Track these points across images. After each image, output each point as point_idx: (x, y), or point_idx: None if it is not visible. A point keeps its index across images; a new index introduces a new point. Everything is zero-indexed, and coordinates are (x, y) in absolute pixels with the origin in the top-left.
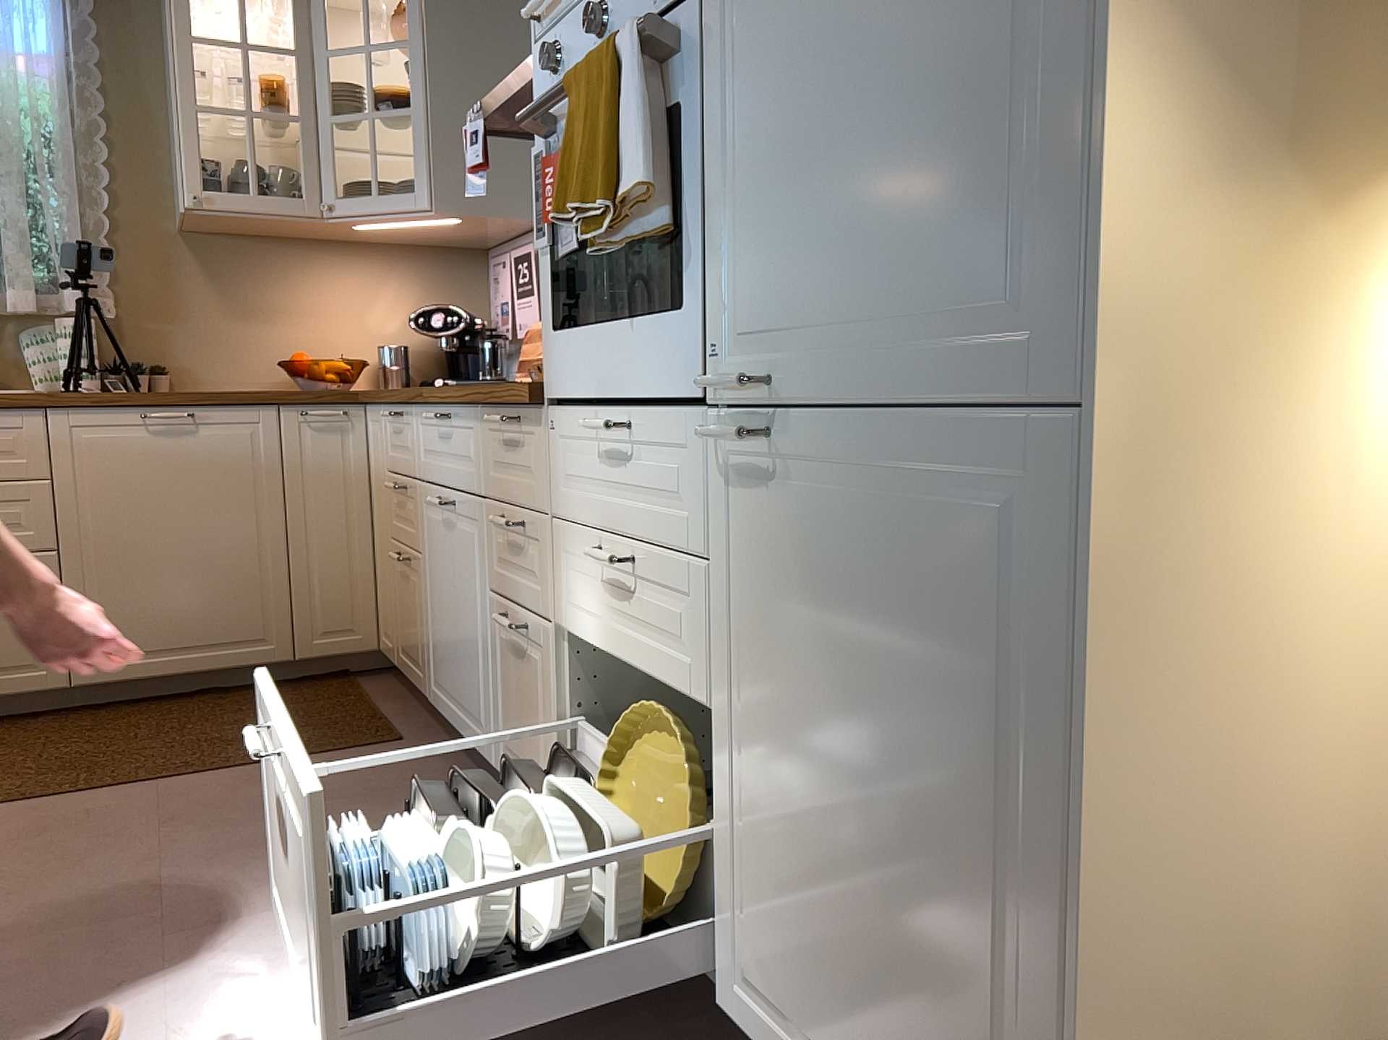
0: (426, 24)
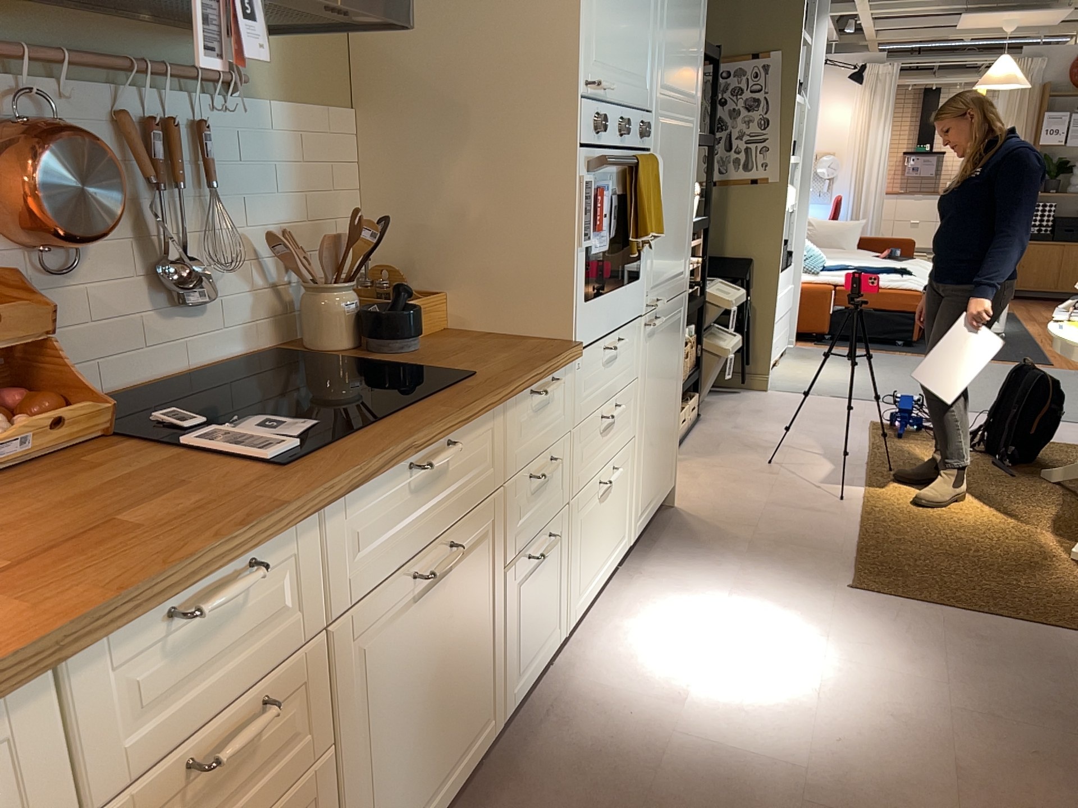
0: None
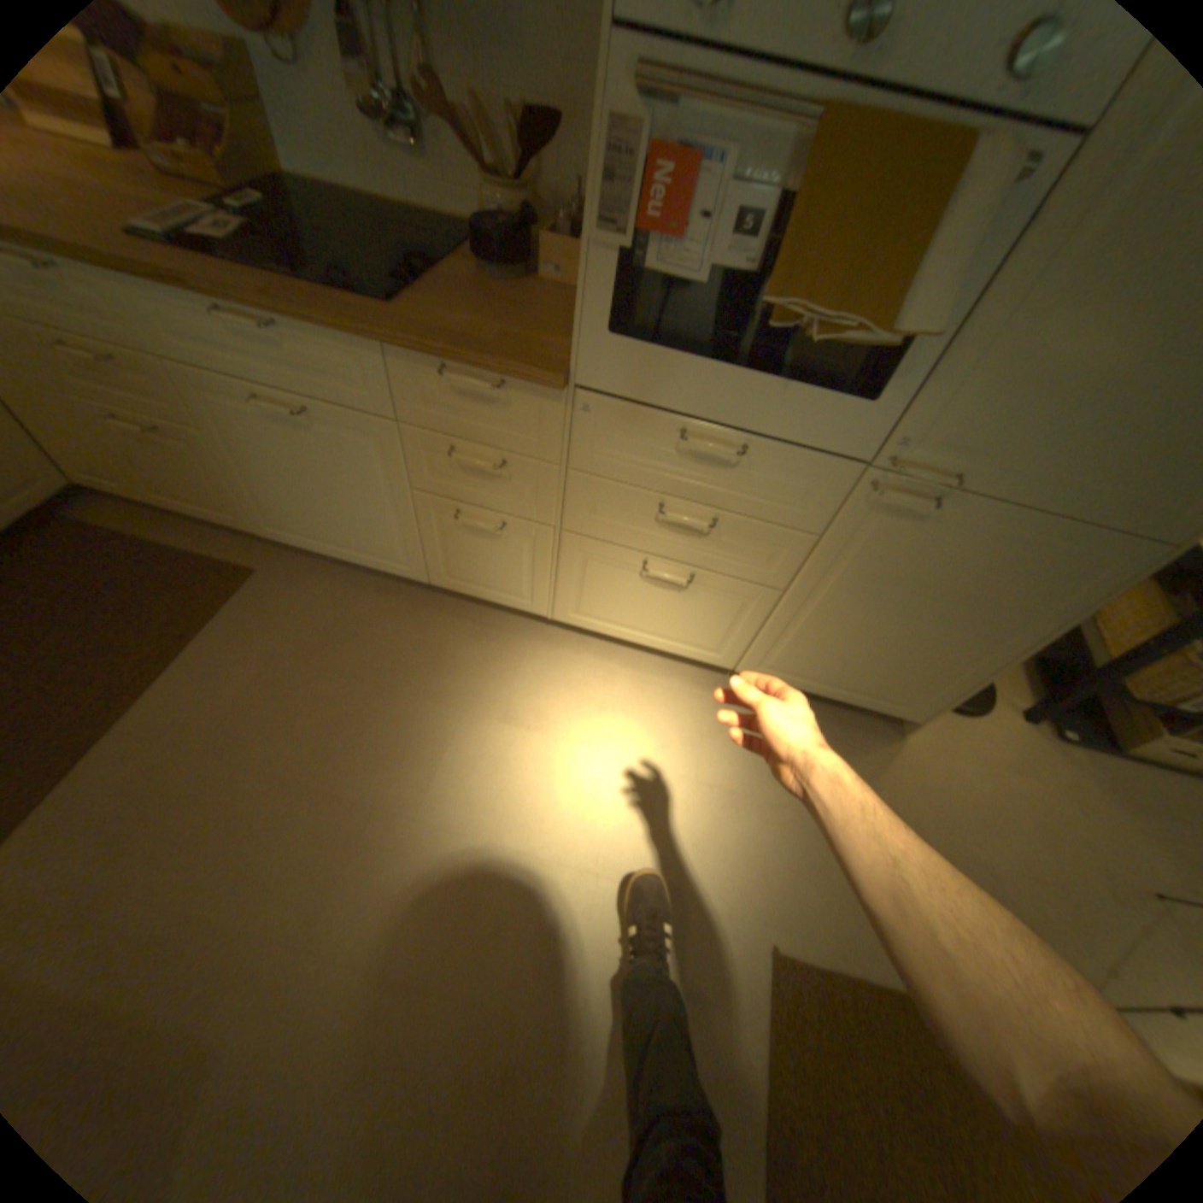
0: None
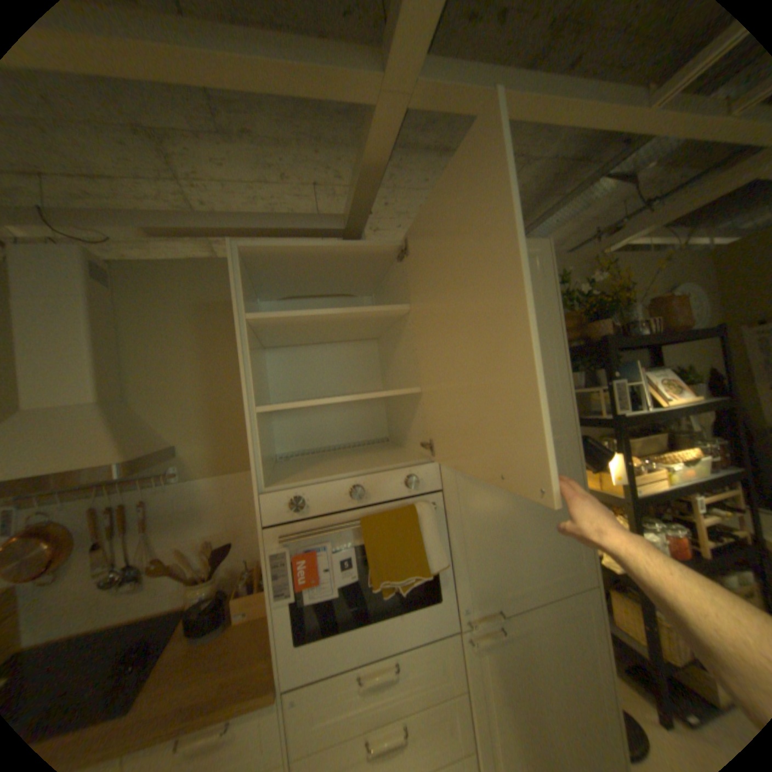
0: None
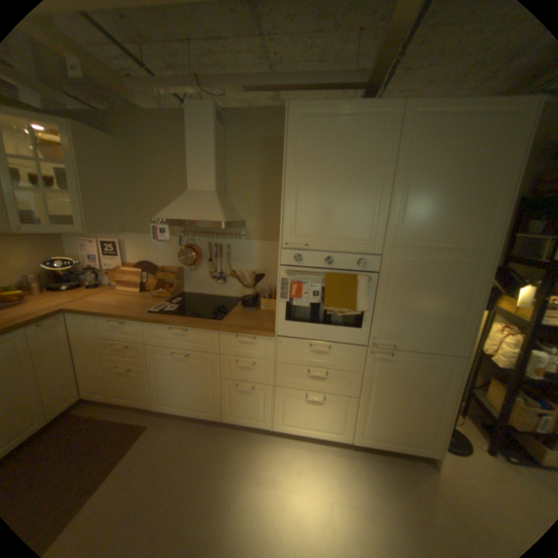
0: (72, 157)
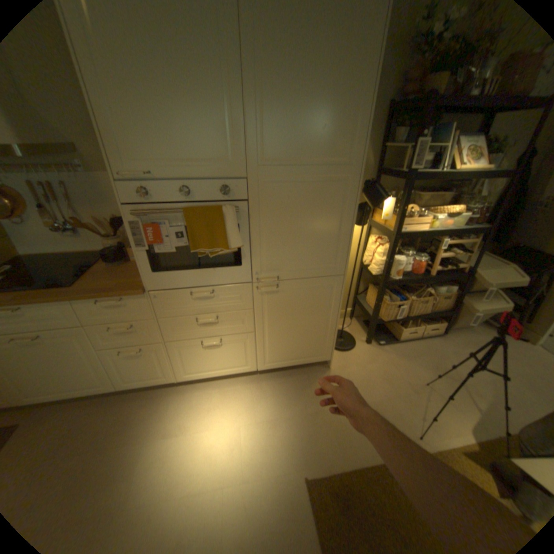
0: None
